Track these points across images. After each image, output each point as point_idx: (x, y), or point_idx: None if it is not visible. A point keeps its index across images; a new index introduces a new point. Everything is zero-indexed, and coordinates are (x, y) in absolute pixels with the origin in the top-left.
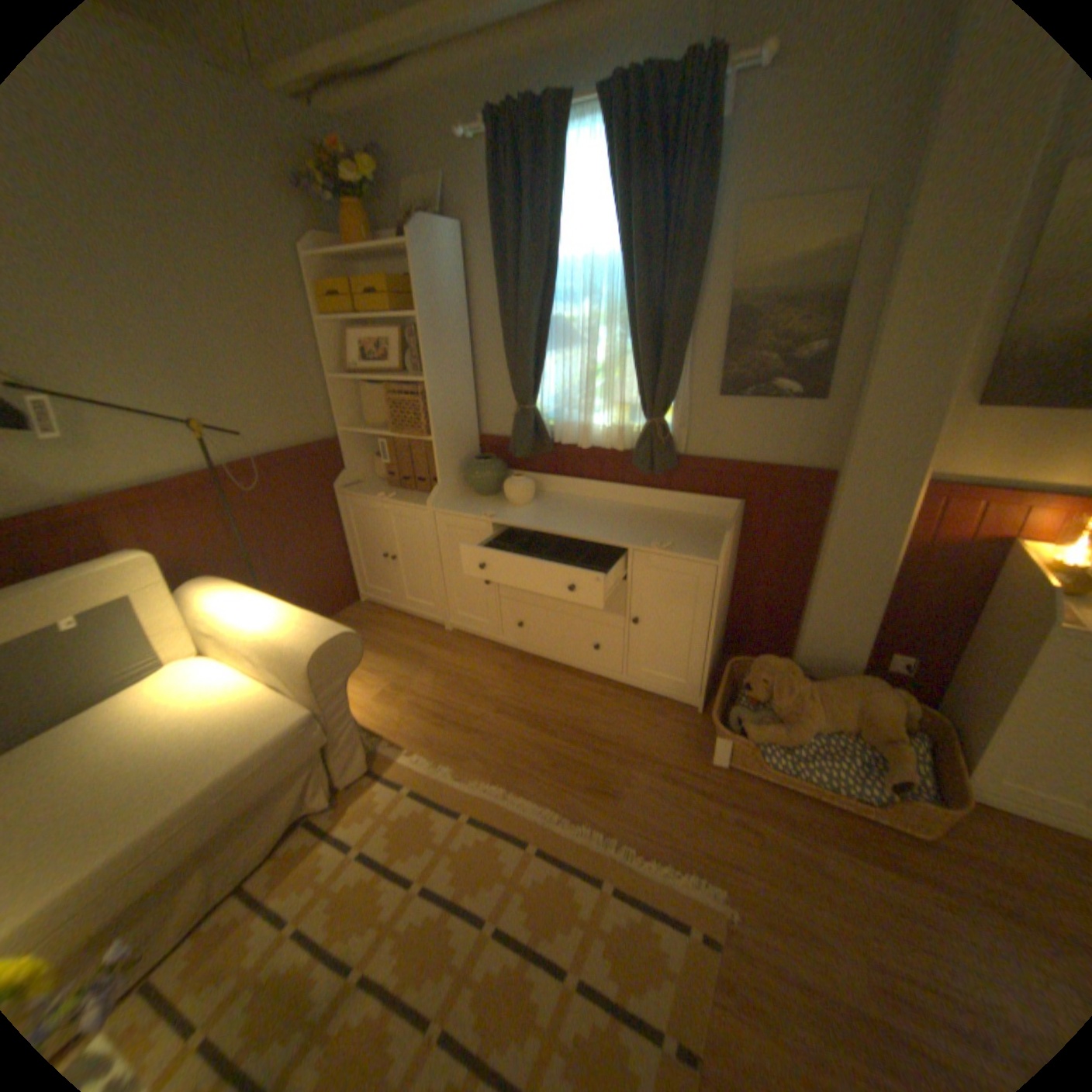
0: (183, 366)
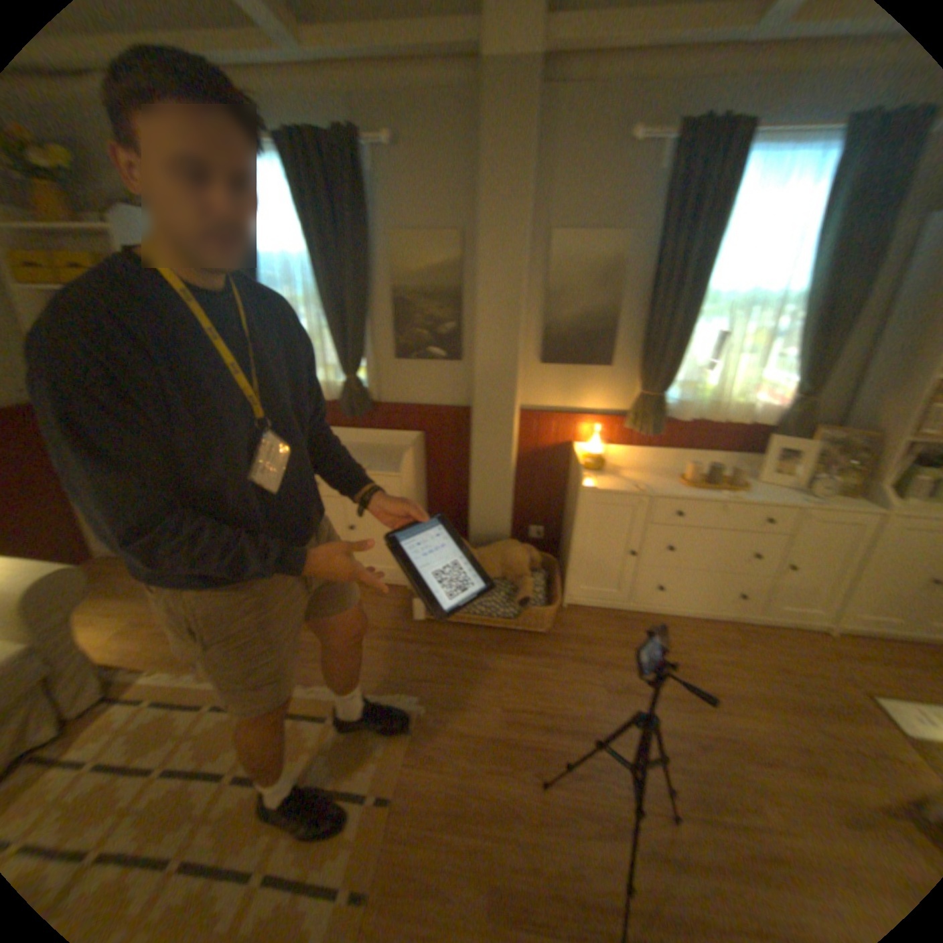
0: None
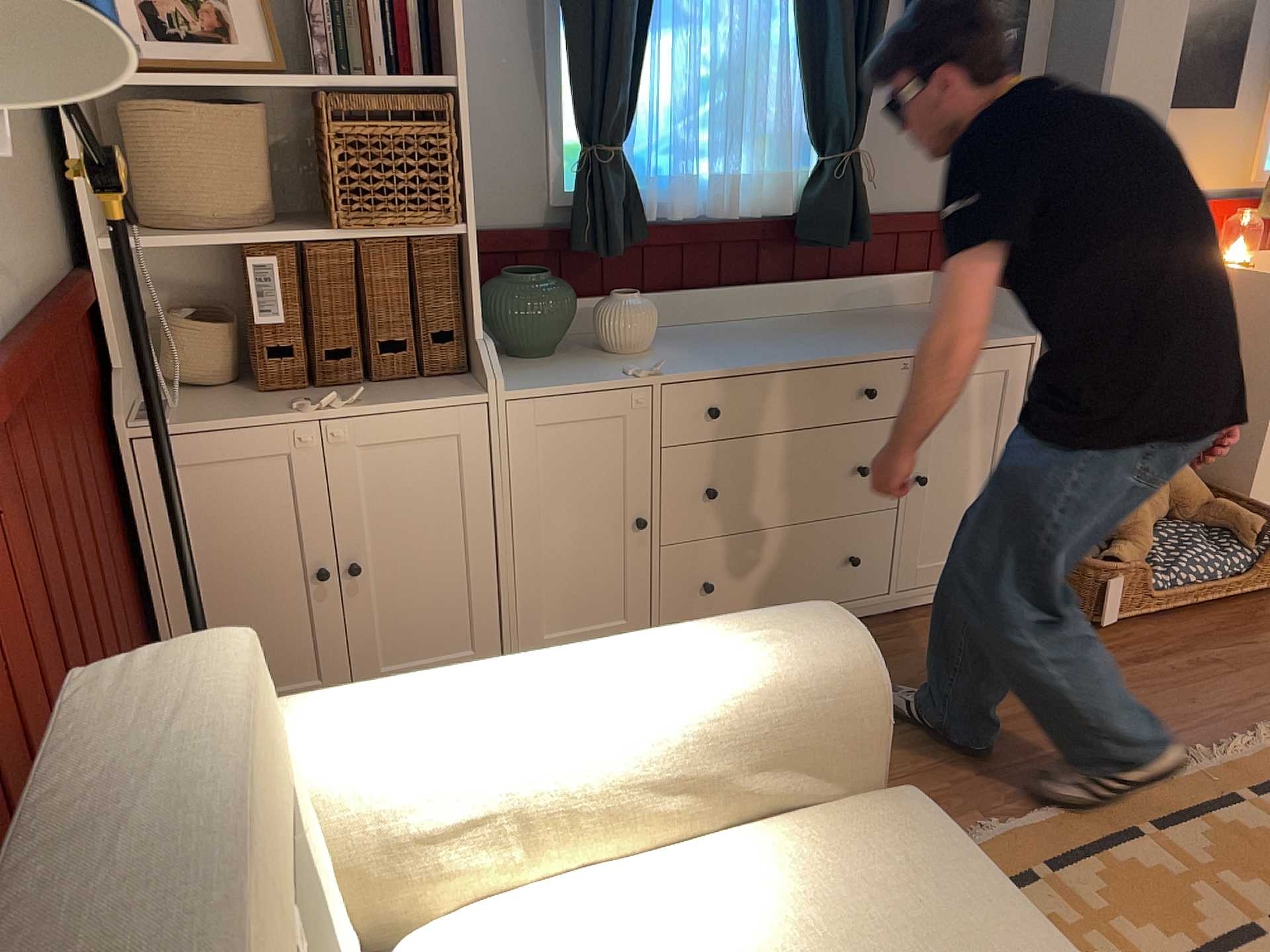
0: None
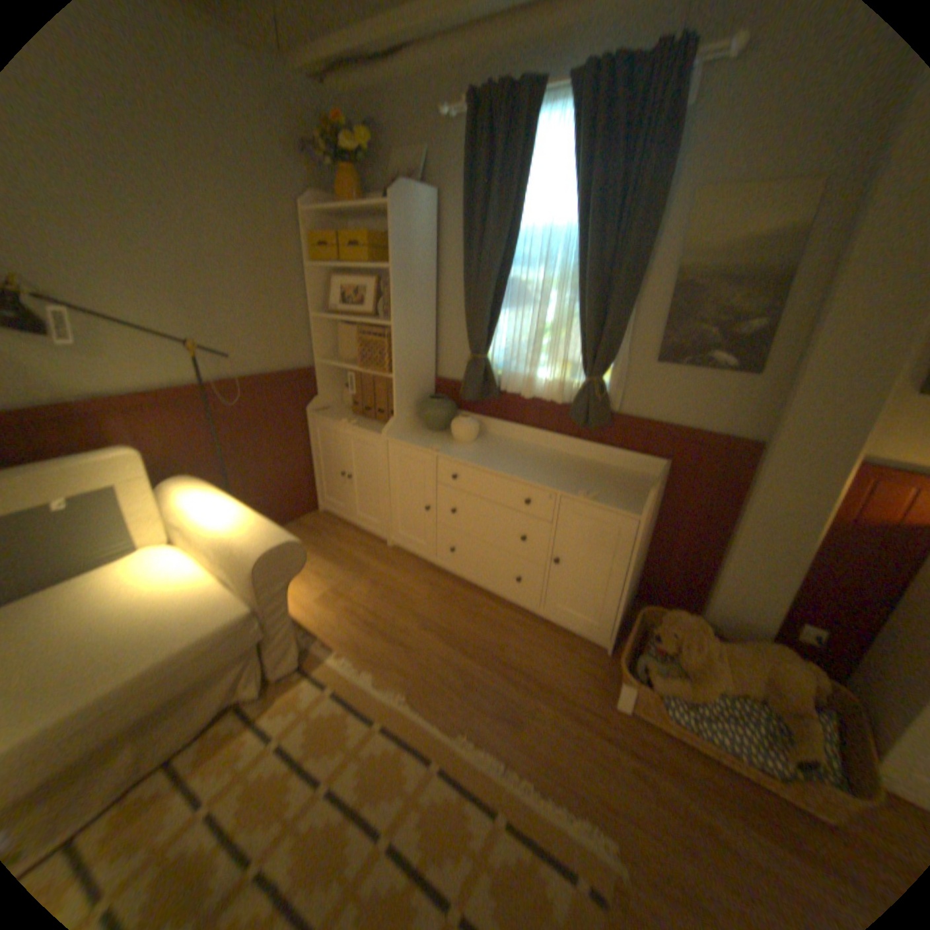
0: (187, 296)
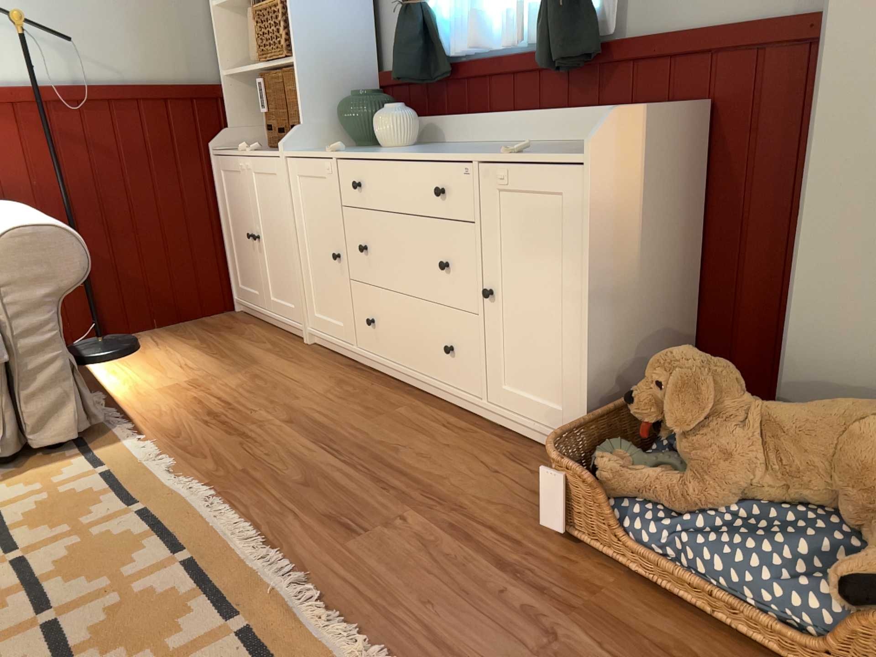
0: None
